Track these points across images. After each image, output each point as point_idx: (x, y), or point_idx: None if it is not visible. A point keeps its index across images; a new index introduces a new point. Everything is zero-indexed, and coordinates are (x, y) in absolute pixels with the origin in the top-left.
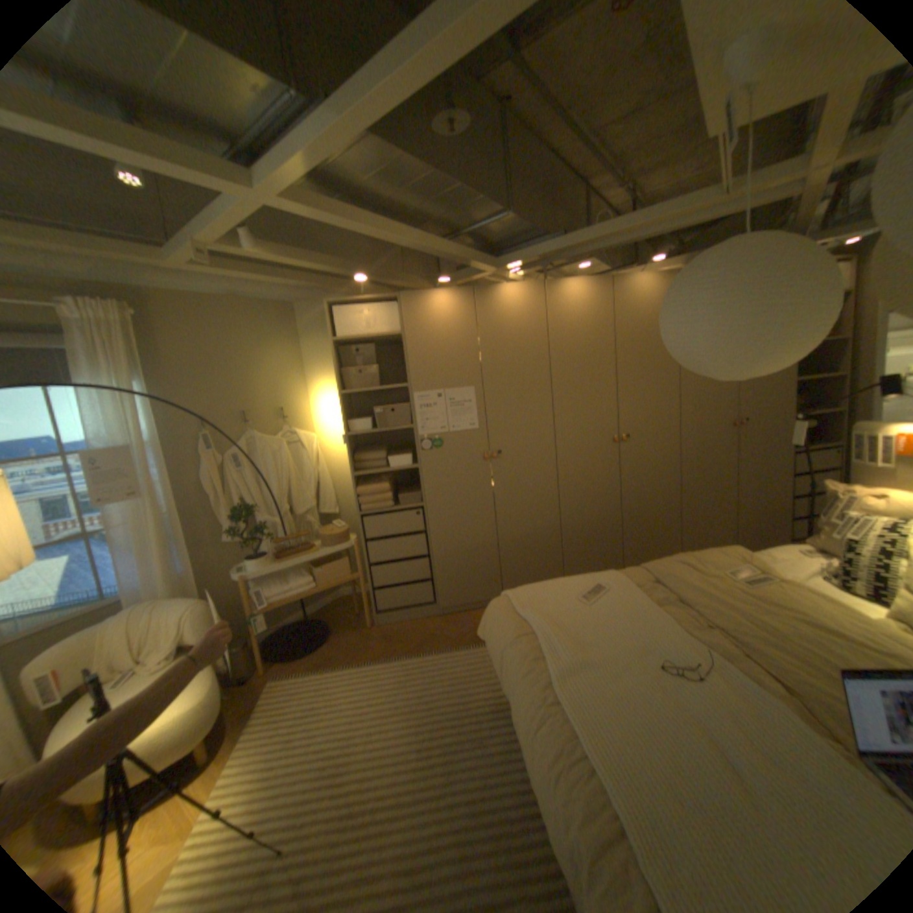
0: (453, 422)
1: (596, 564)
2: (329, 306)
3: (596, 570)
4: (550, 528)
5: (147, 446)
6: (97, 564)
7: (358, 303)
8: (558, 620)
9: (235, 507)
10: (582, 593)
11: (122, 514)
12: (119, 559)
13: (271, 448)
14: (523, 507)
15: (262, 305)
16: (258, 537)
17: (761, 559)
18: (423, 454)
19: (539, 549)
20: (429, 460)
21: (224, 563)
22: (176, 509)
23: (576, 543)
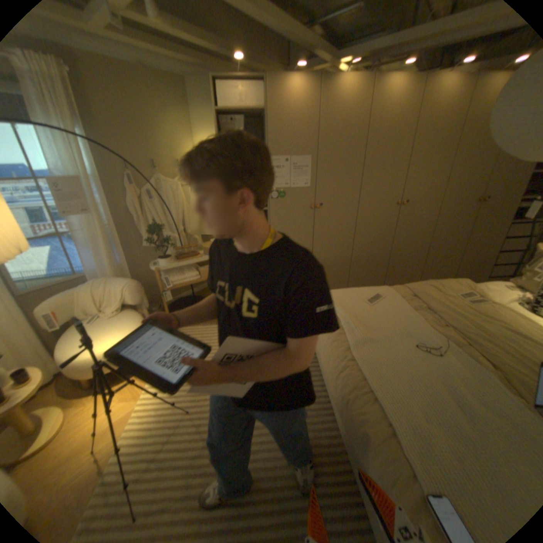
0: (294, 180)
1: (368, 280)
2: (212, 79)
3: (367, 283)
4: (345, 256)
5: (90, 177)
6: (68, 252)
7: (234, 79)
8: (352, 312)
9: (150, 225)
10: (367, 298)
11: (79, 222)
12: (81, 250)
13: (171, 187)
14: (330, 241)
15: (162, 74)
16: (166, 244)
17: (480, 288)
18: (271, 200)
19: (336, 268)
20: (275, 205)
21: (144, 258)
22: (113, 222)
23: (359, 266)
